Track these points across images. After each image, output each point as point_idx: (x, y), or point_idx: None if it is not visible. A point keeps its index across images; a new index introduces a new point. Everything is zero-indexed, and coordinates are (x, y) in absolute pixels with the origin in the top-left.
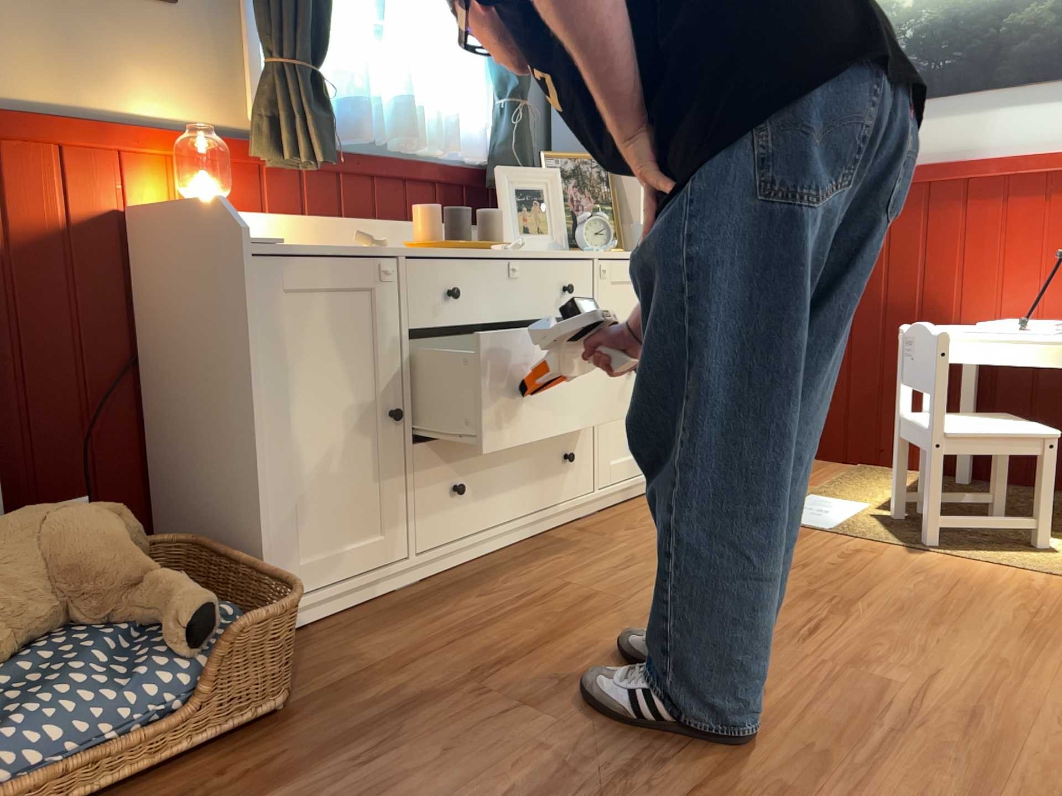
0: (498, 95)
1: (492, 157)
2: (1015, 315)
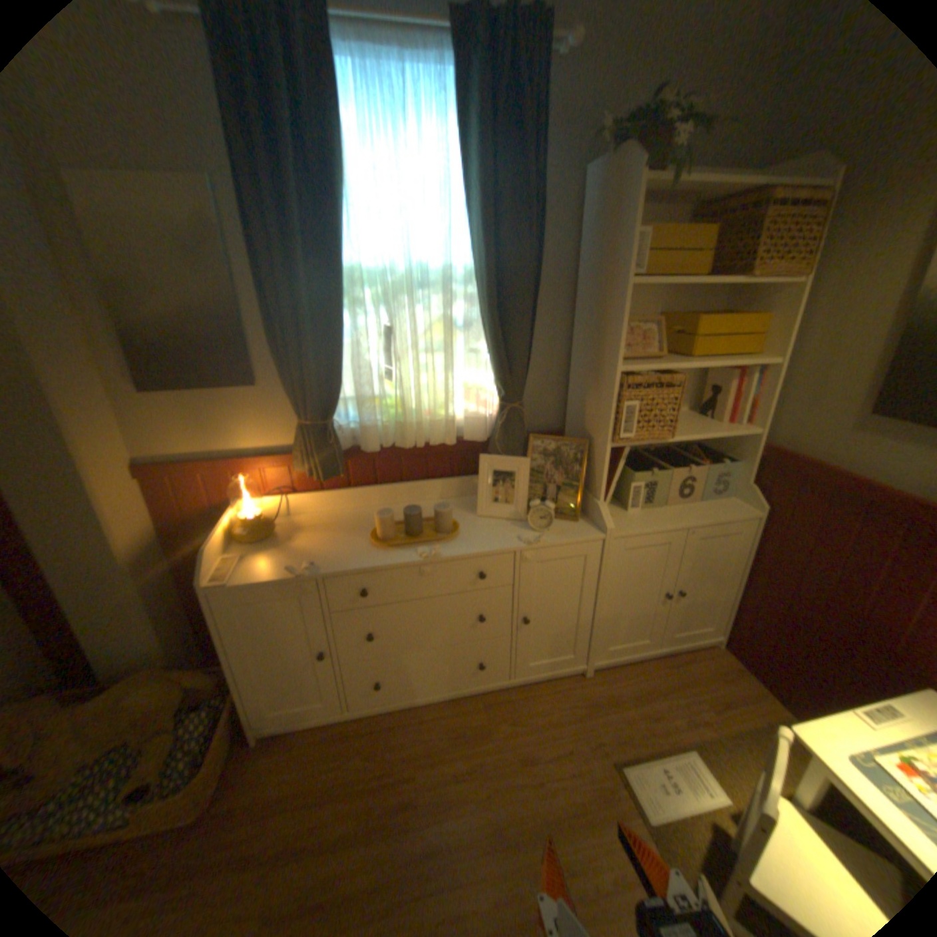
0: (497, 396)
1: (492, 438)
2: None
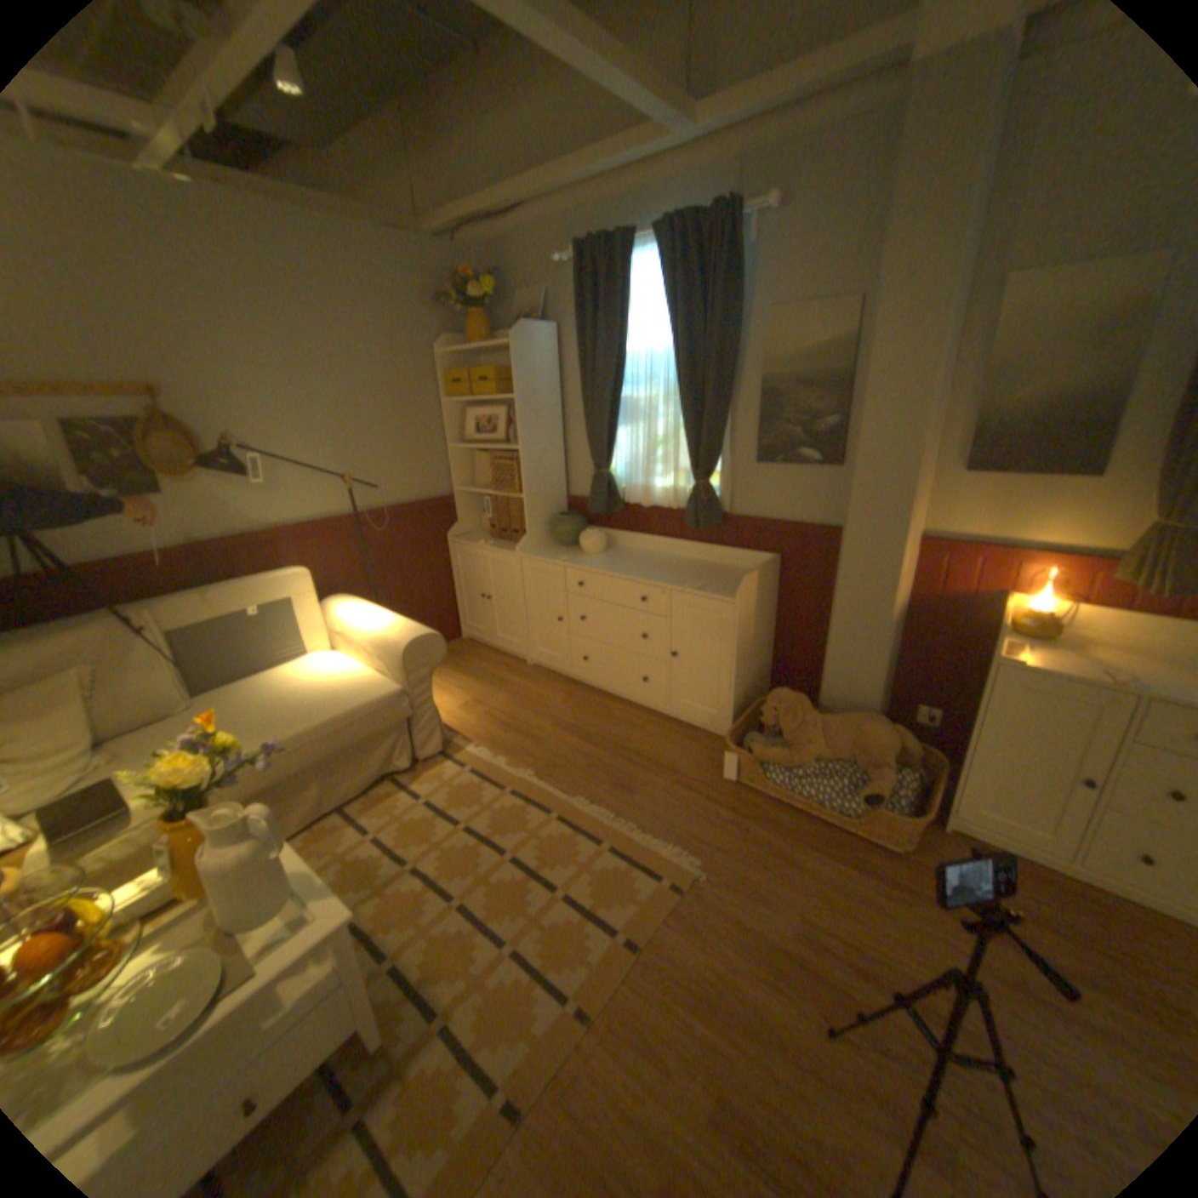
0: None
1: None
2: None
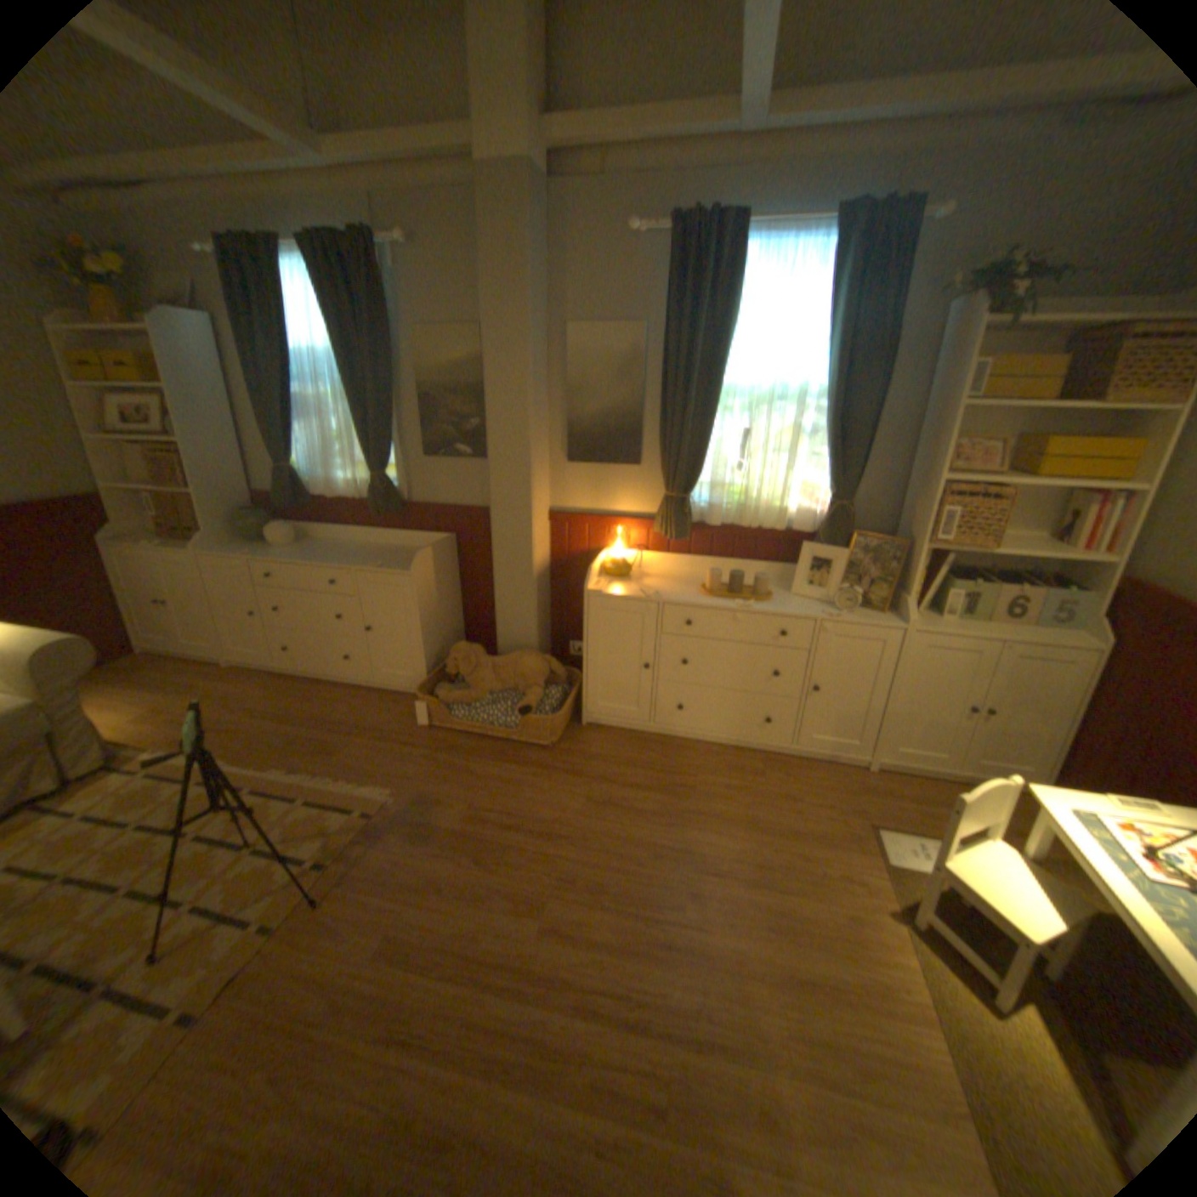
0: (829, 494)
1: (818, 532)
2: None
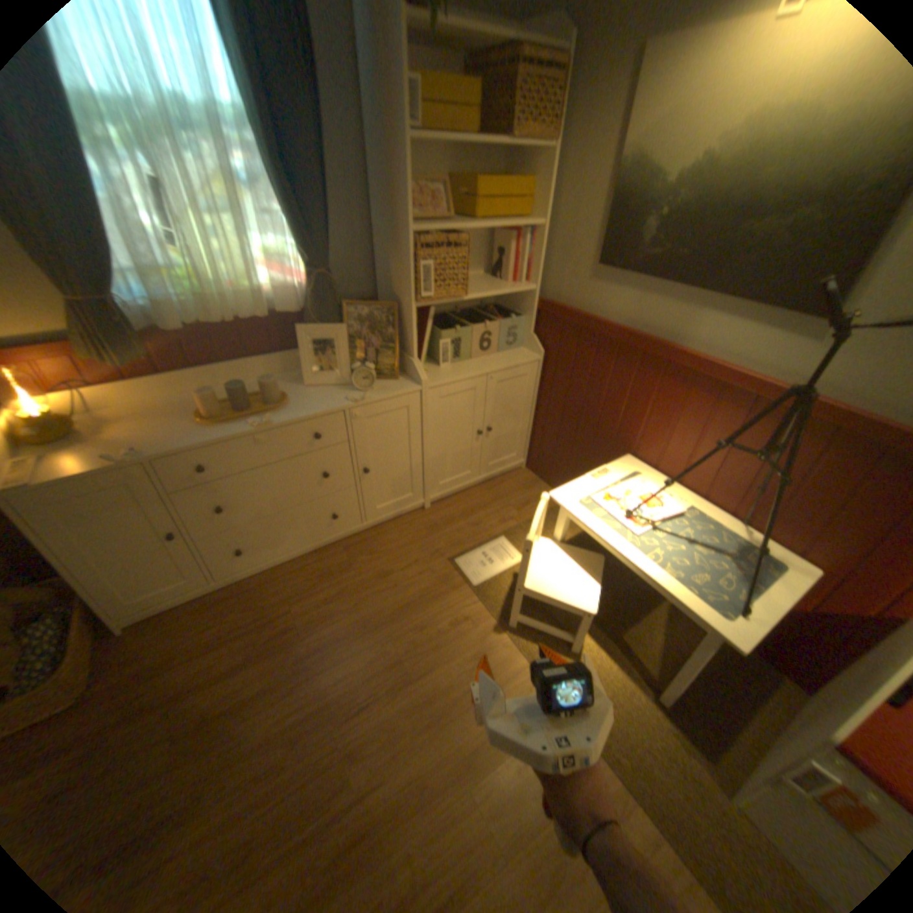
0: (301, 261)
1: (305, 308)
2: (669, 469)
